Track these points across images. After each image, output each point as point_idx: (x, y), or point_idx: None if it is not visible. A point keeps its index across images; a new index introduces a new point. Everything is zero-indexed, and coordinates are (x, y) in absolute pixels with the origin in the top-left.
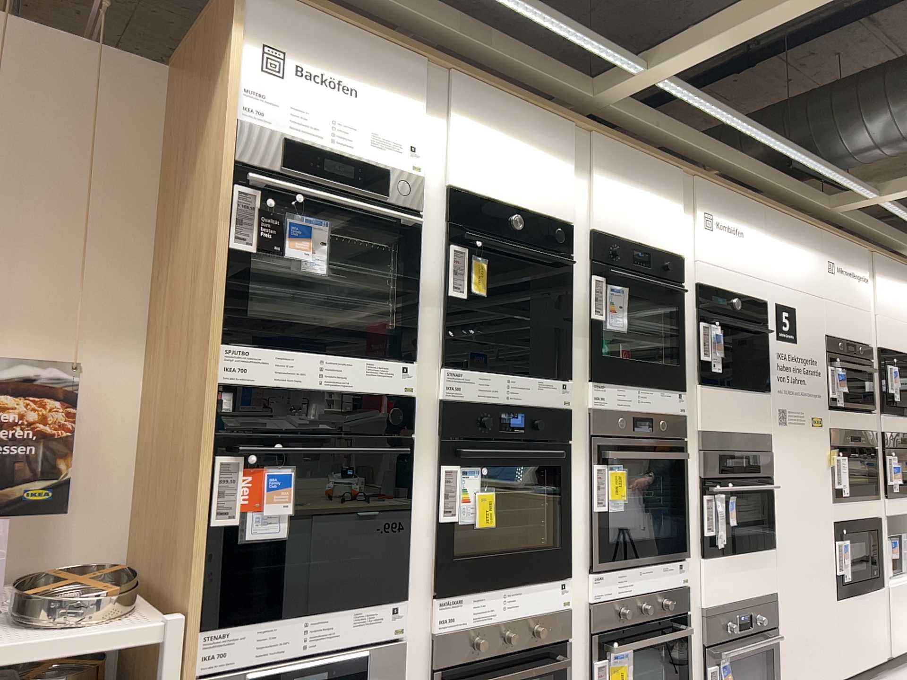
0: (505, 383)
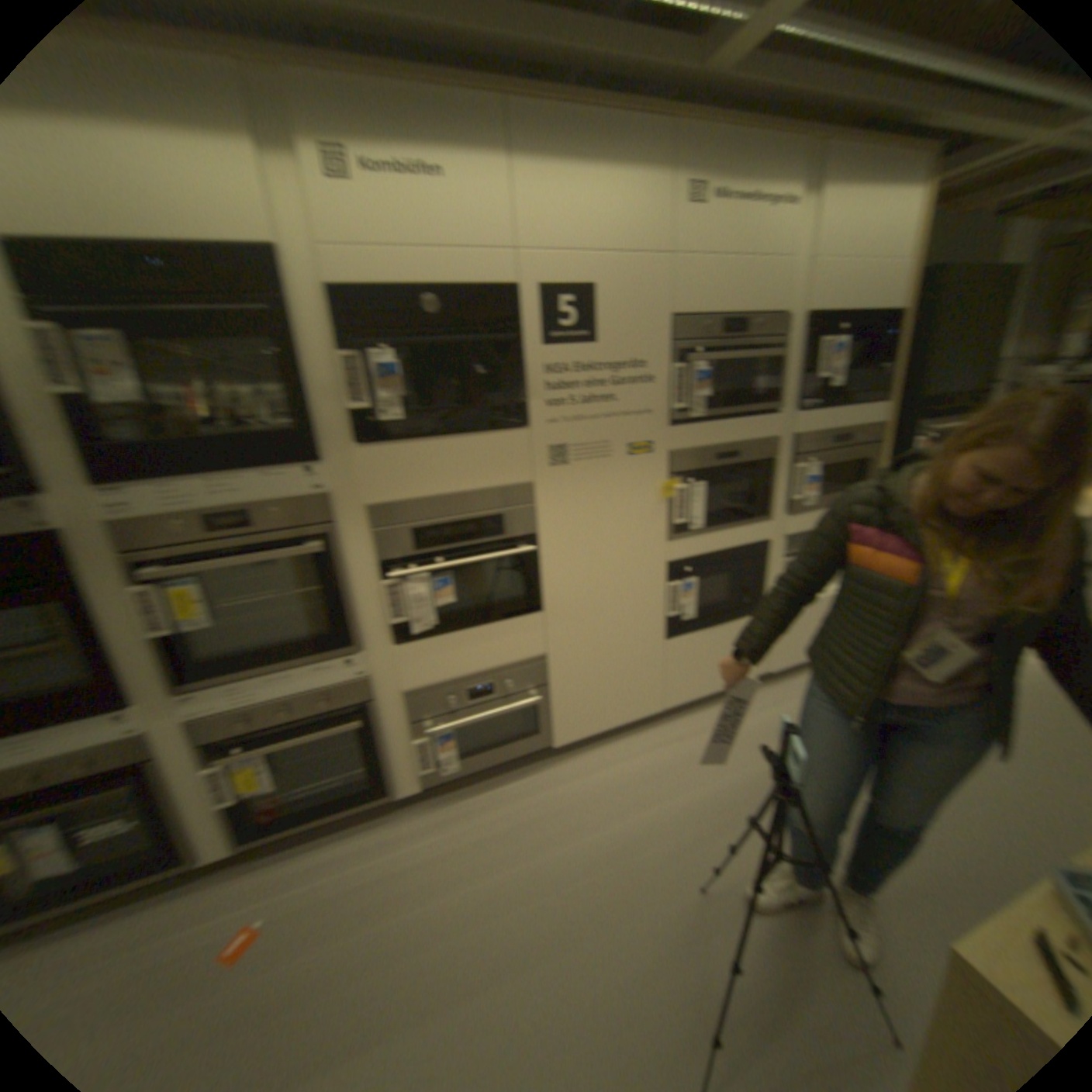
0: None
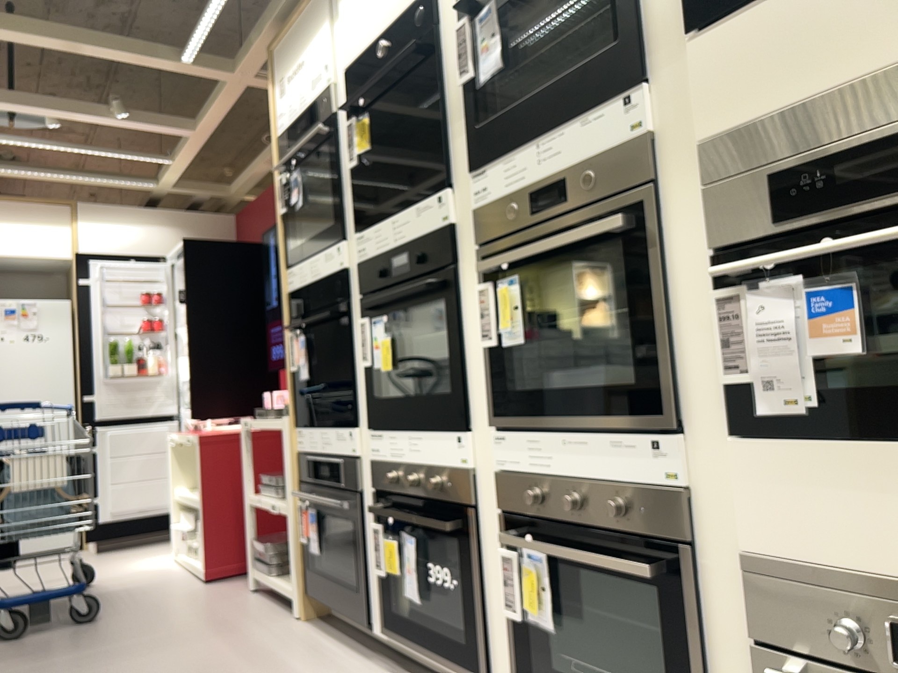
0: (392, 226)
